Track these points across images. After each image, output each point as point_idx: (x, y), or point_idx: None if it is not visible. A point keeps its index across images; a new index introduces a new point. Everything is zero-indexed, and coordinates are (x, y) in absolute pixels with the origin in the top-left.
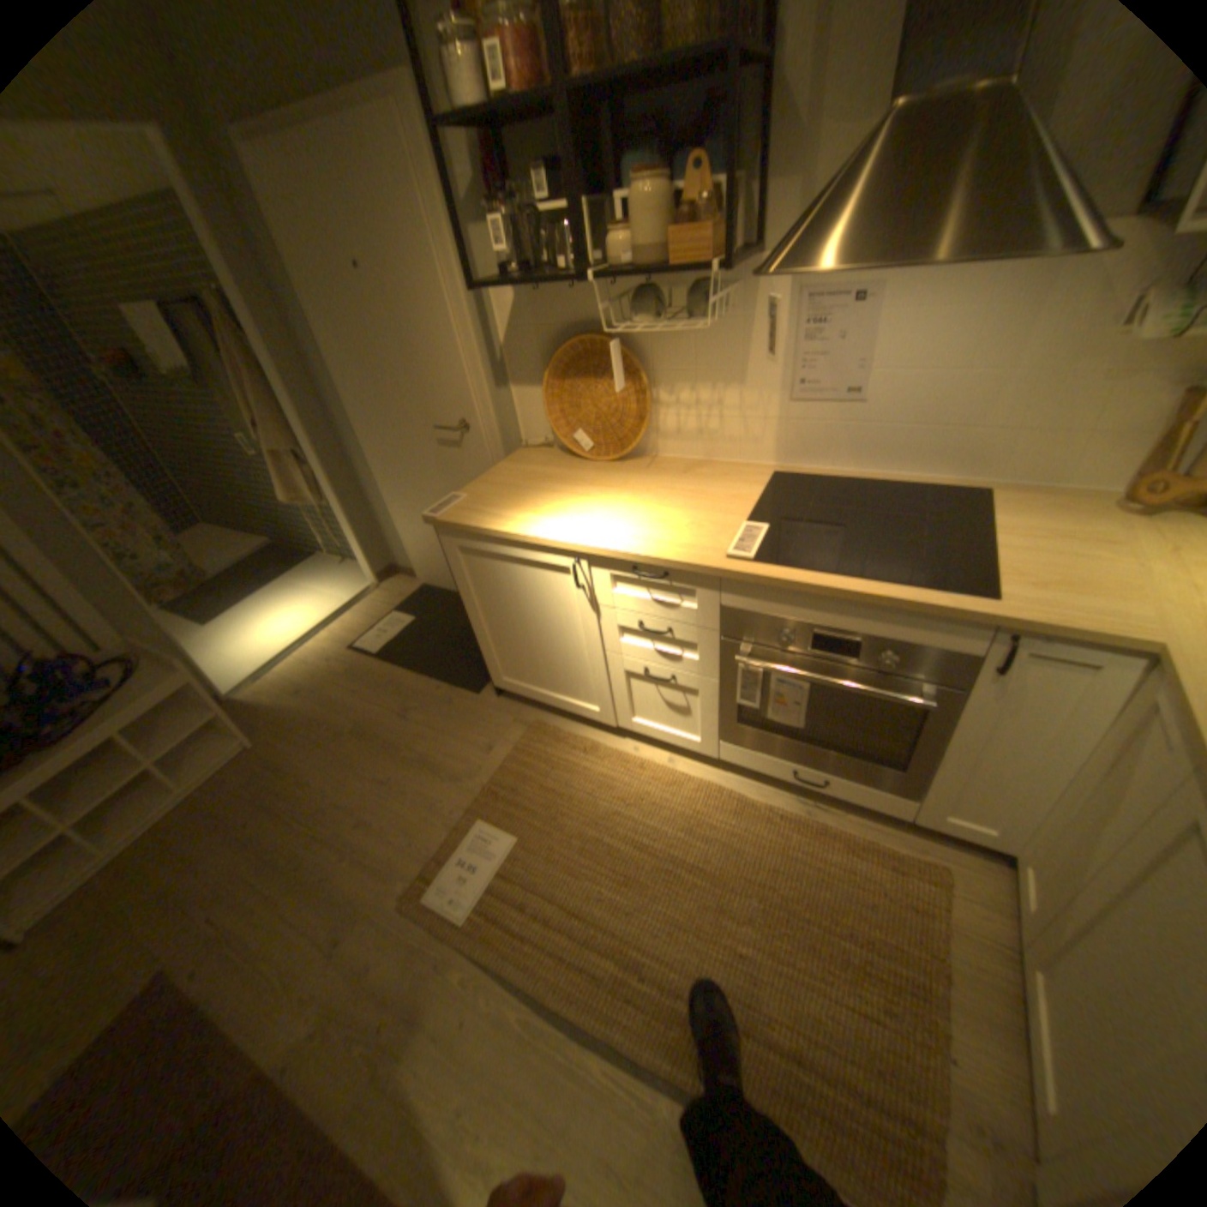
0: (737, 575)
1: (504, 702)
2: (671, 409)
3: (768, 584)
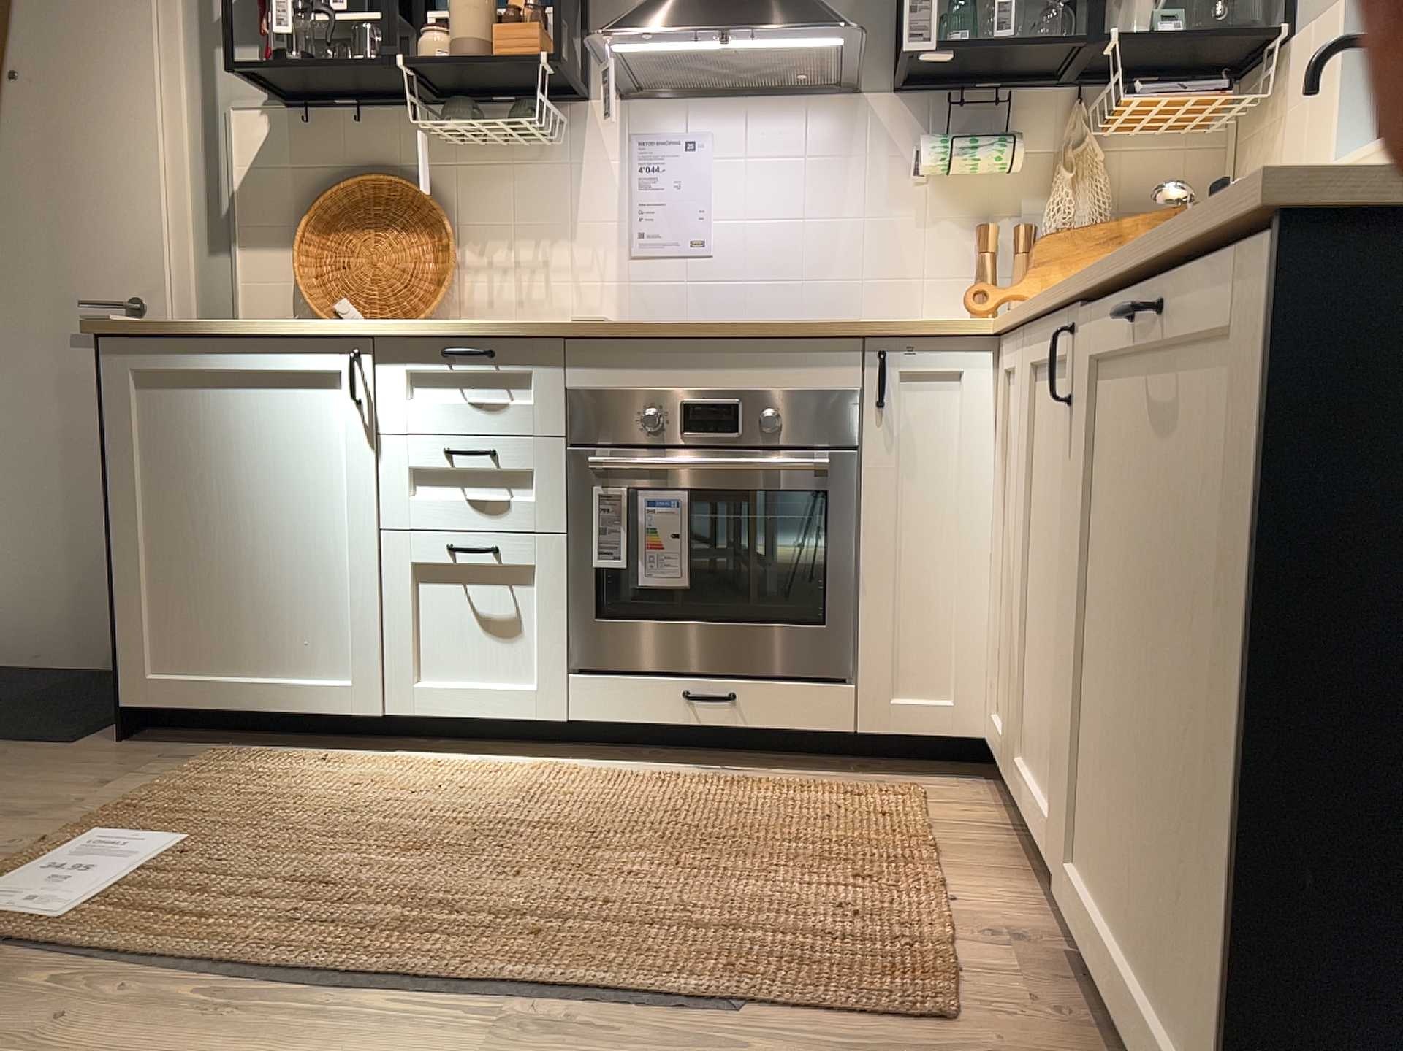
0: (587, 330)
1: (136, 747)
2: (480, 276)
3: (625, 339)
